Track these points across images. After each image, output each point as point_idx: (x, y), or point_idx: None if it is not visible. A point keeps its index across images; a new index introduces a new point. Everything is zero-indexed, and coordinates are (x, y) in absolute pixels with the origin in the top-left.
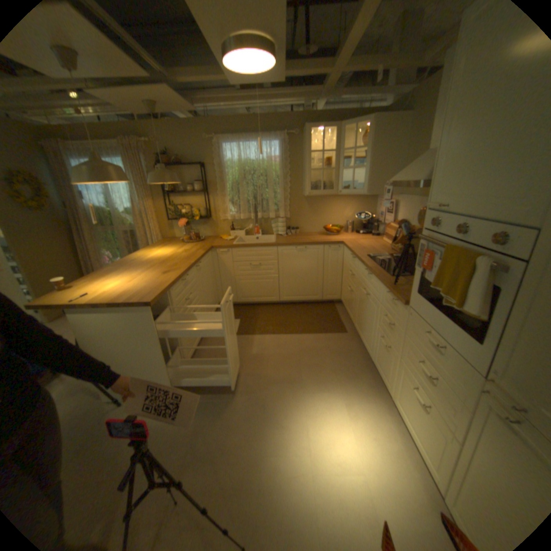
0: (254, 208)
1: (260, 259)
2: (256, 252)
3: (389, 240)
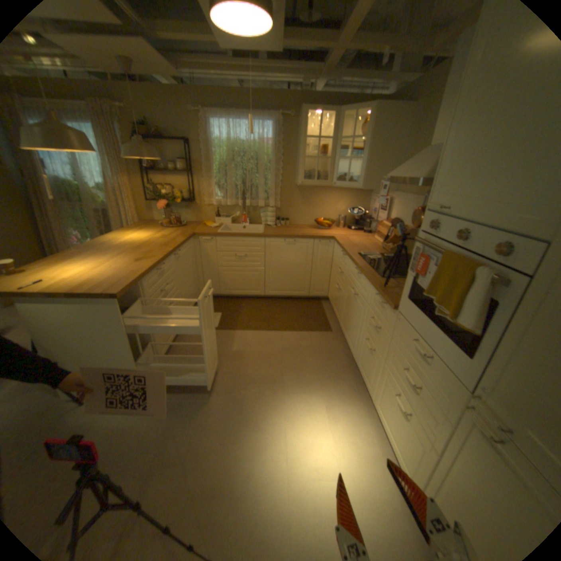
0: (242, 194)
1: (246, 250)
2: (241, 242)
3: (380, 239)
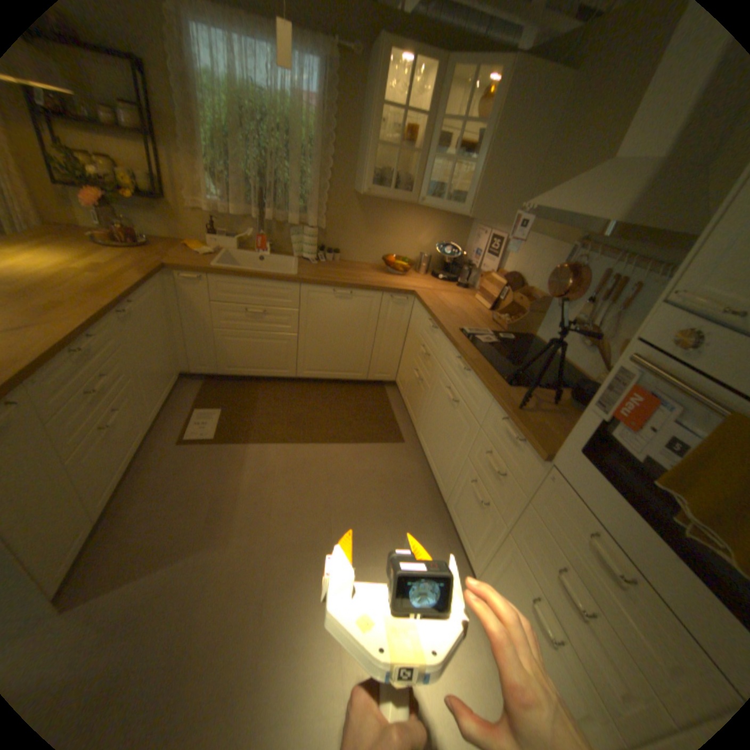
0: (258, 198)
1: (266, 303)
2: (258, 289)
3: (487, 303)
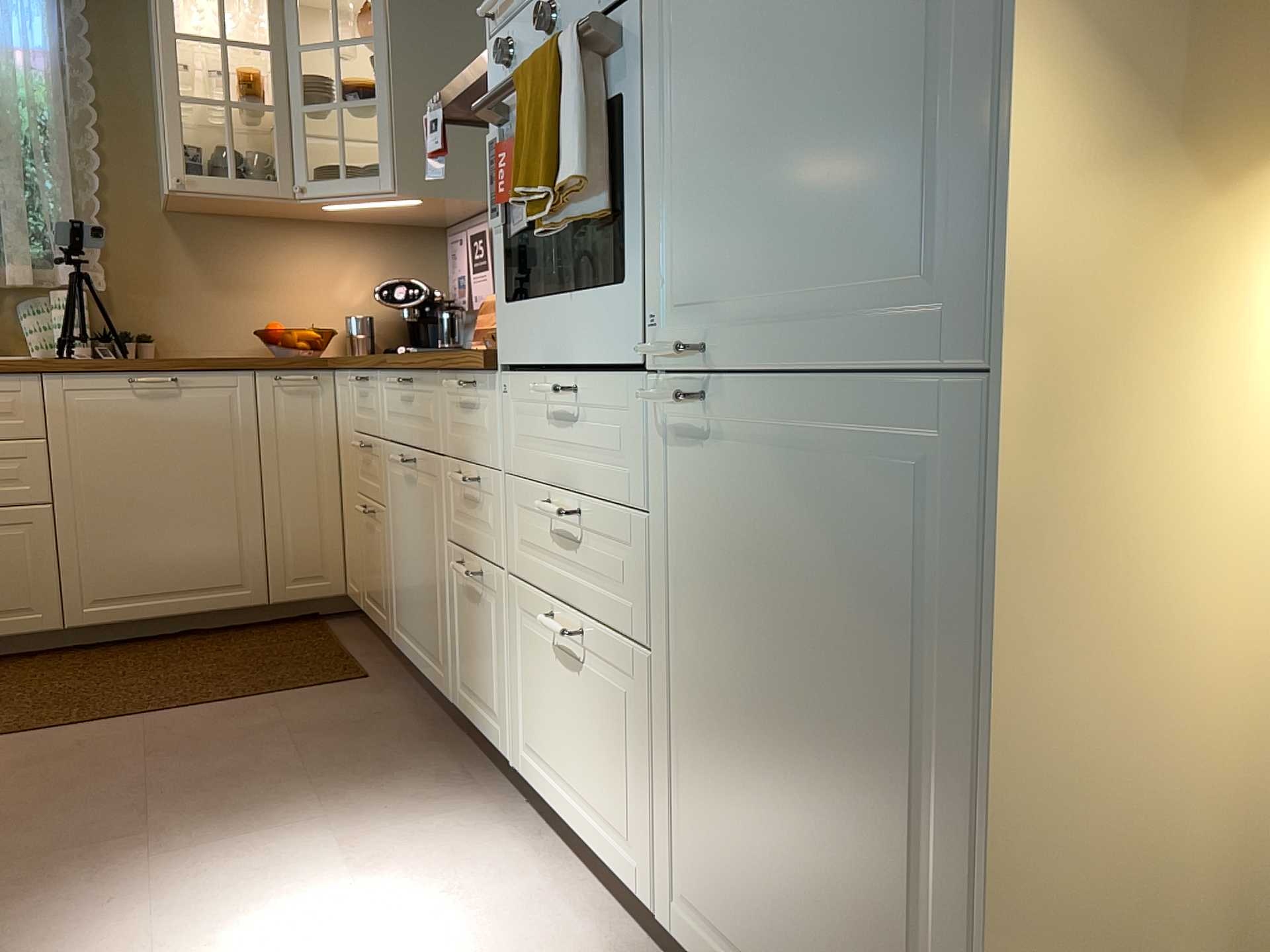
0: None
1: None
2: None
3: None
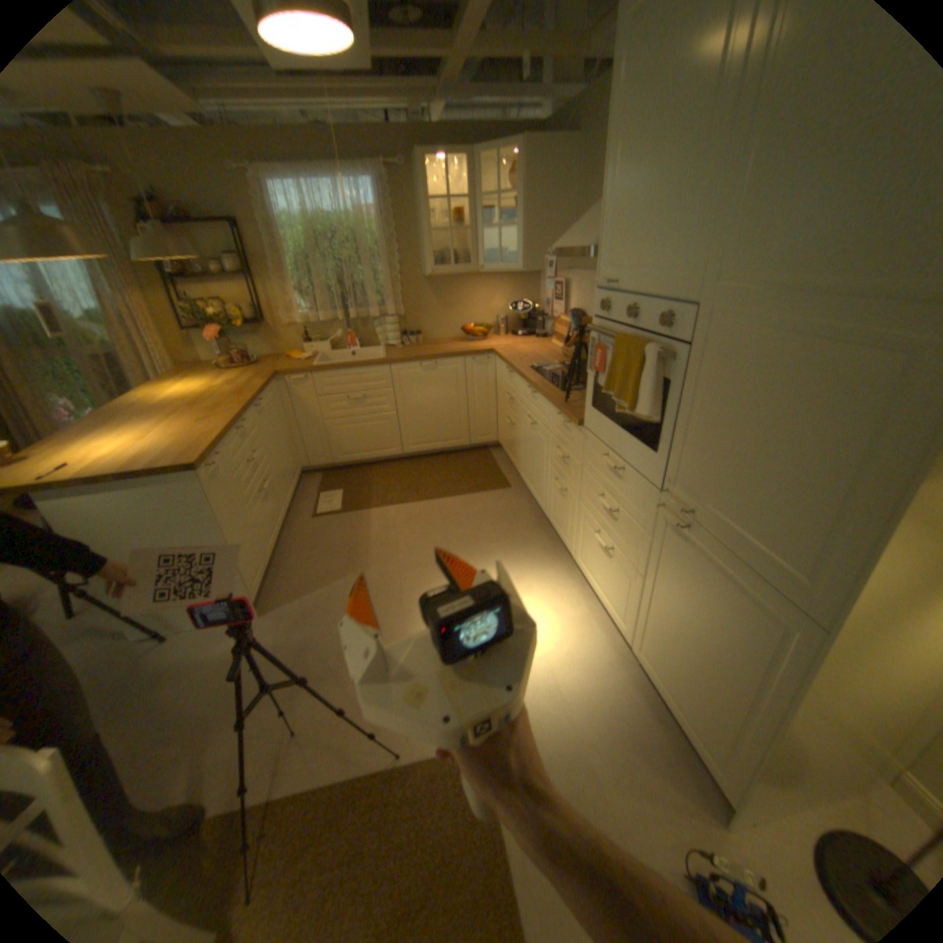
0: (341, 302)
1: (364, 388)
2: (355, 377)
3: (560, 344)
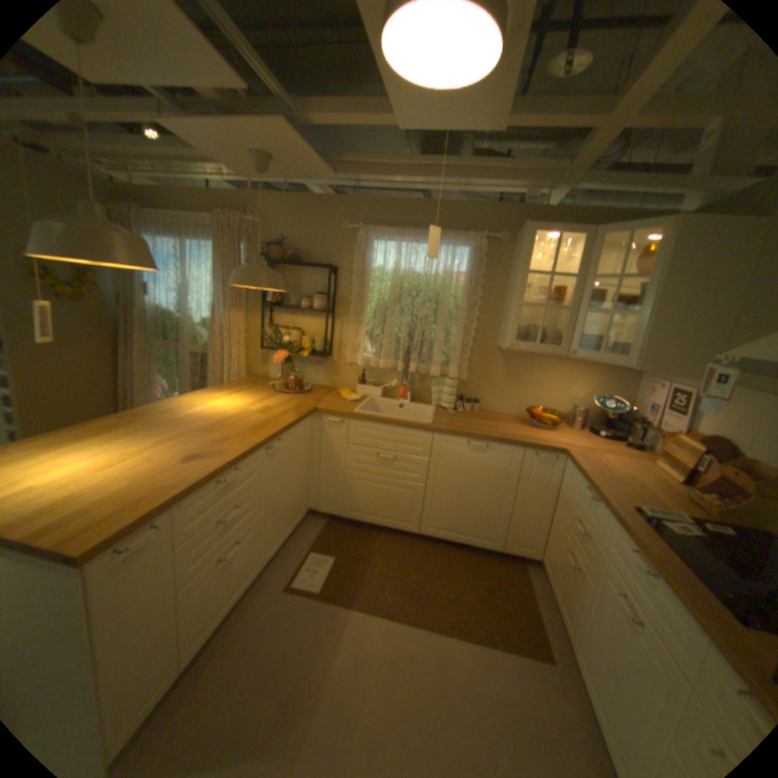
0: (405, 353)
1: (397, 449)
2: (391, 434)
3: (678, 473)
